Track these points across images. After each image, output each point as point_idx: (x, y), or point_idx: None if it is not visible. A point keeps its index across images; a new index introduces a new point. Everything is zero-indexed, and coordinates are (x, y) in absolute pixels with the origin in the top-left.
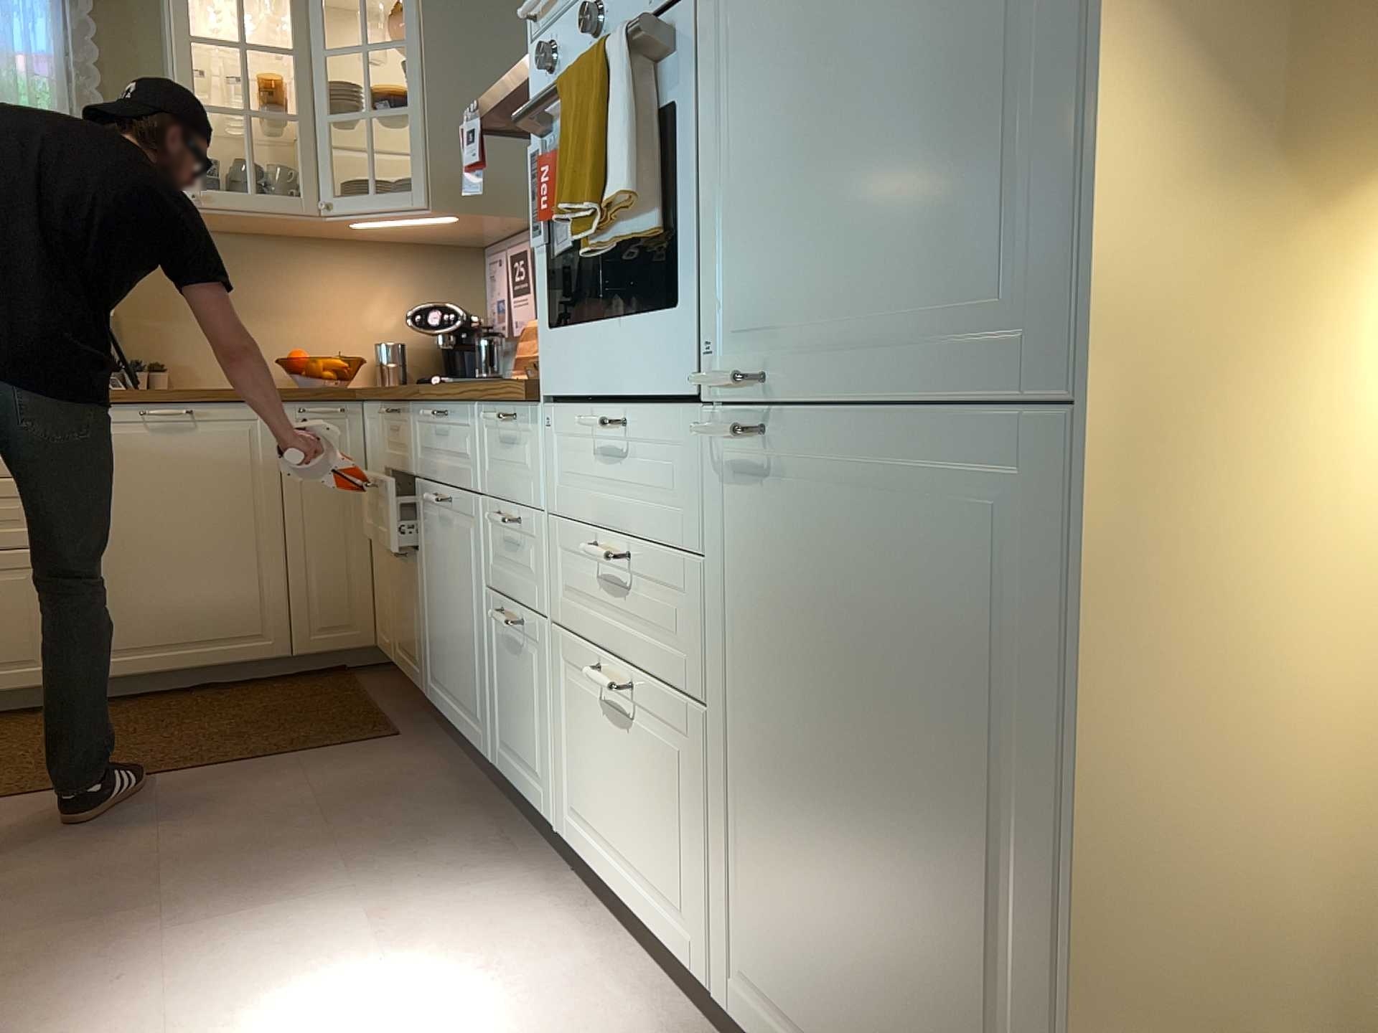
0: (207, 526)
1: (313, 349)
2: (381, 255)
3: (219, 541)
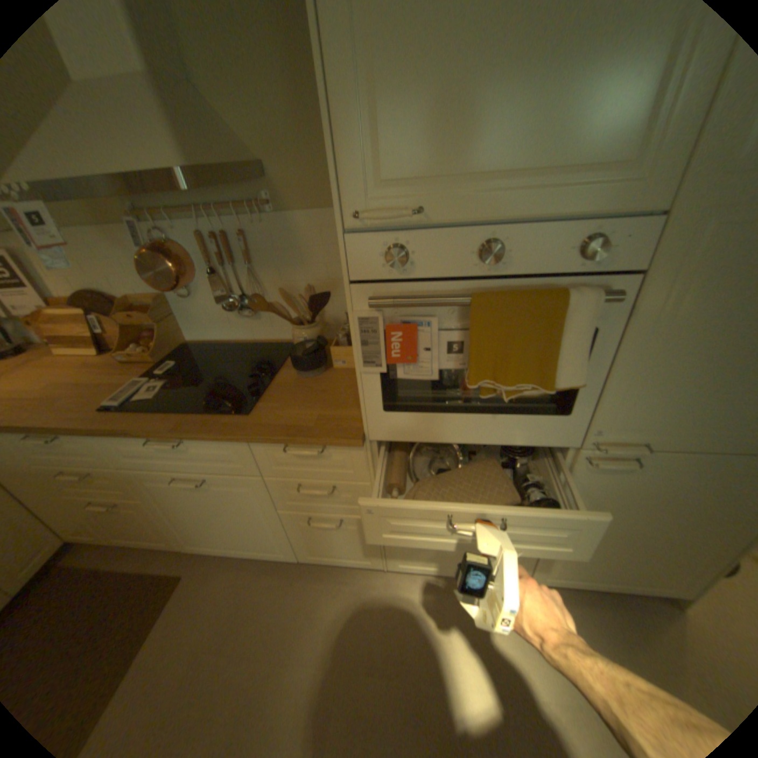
0: None
1: None
2: None
3: None
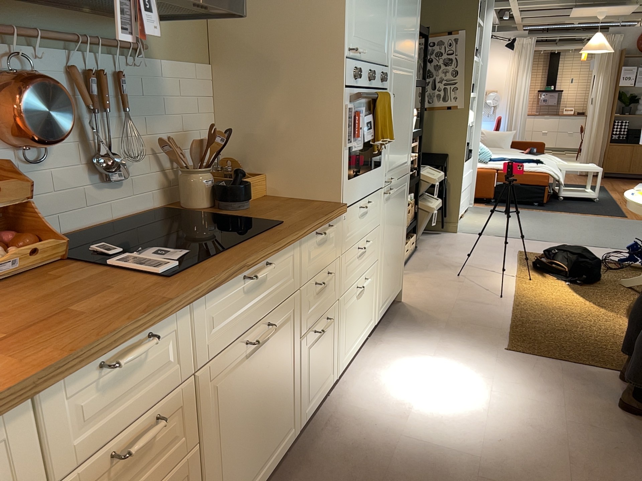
0: None
1: None
2: None
3: None
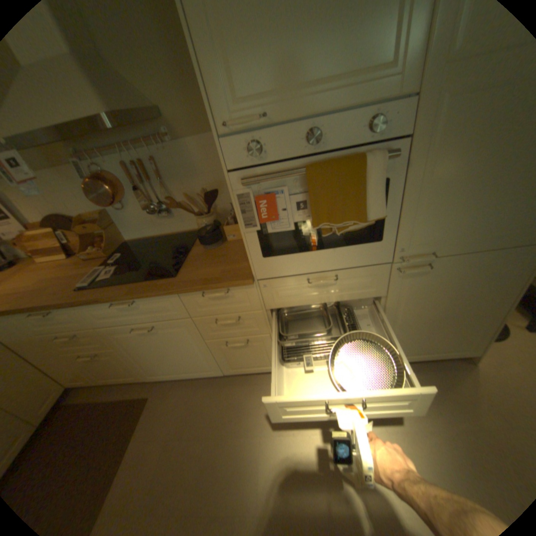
0: None
1: None
2: None
3: None
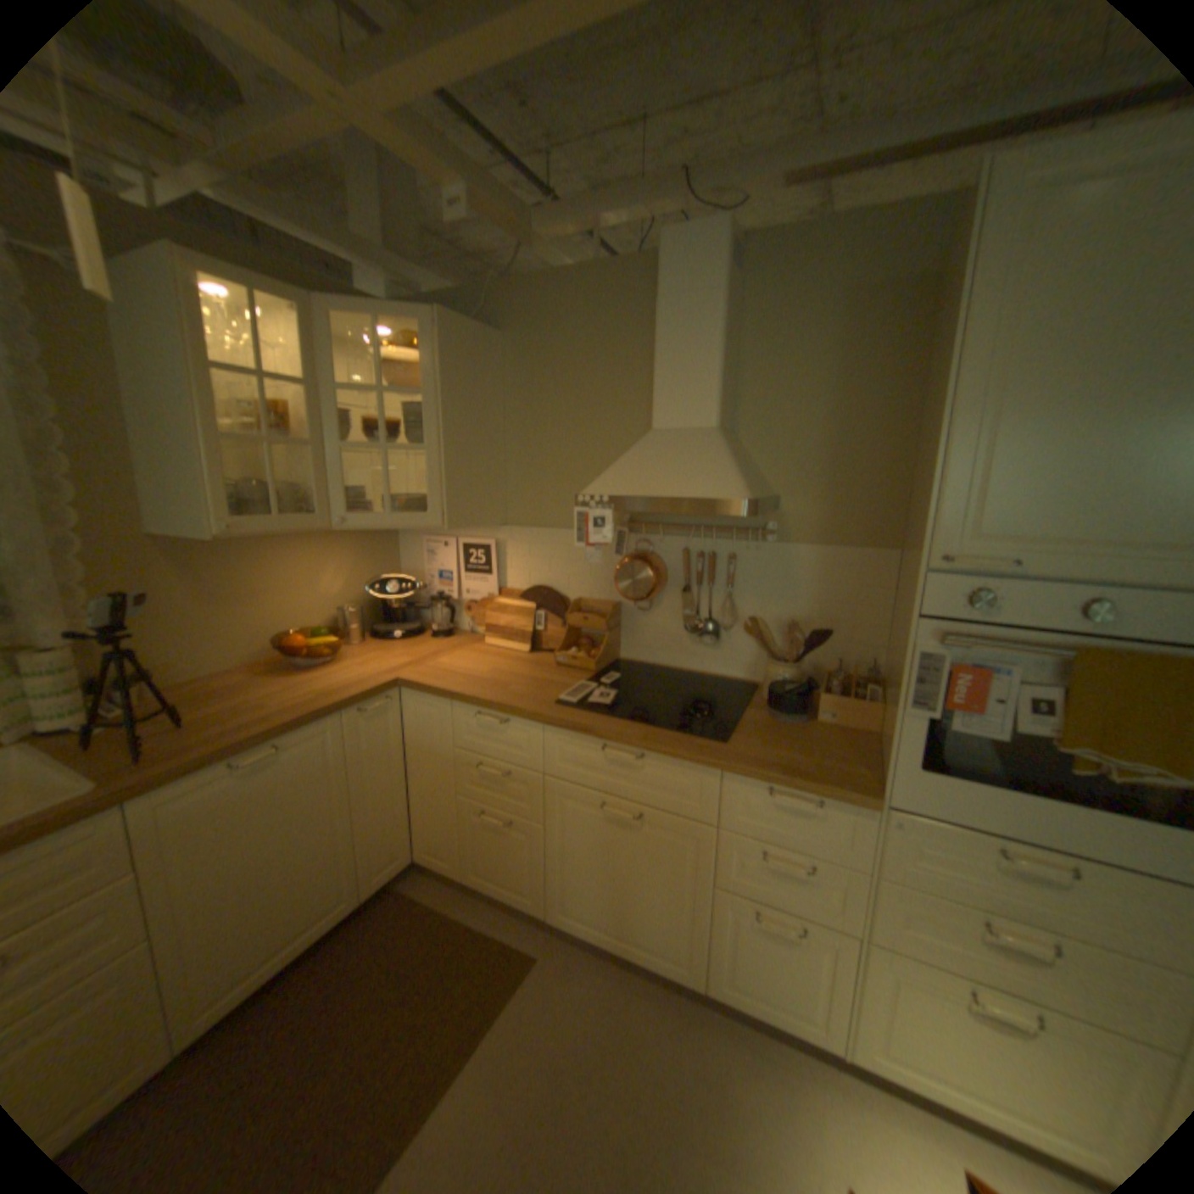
0: (294, 840)
1: (283, 623)
2: (329, 536)
3: (304, 848)
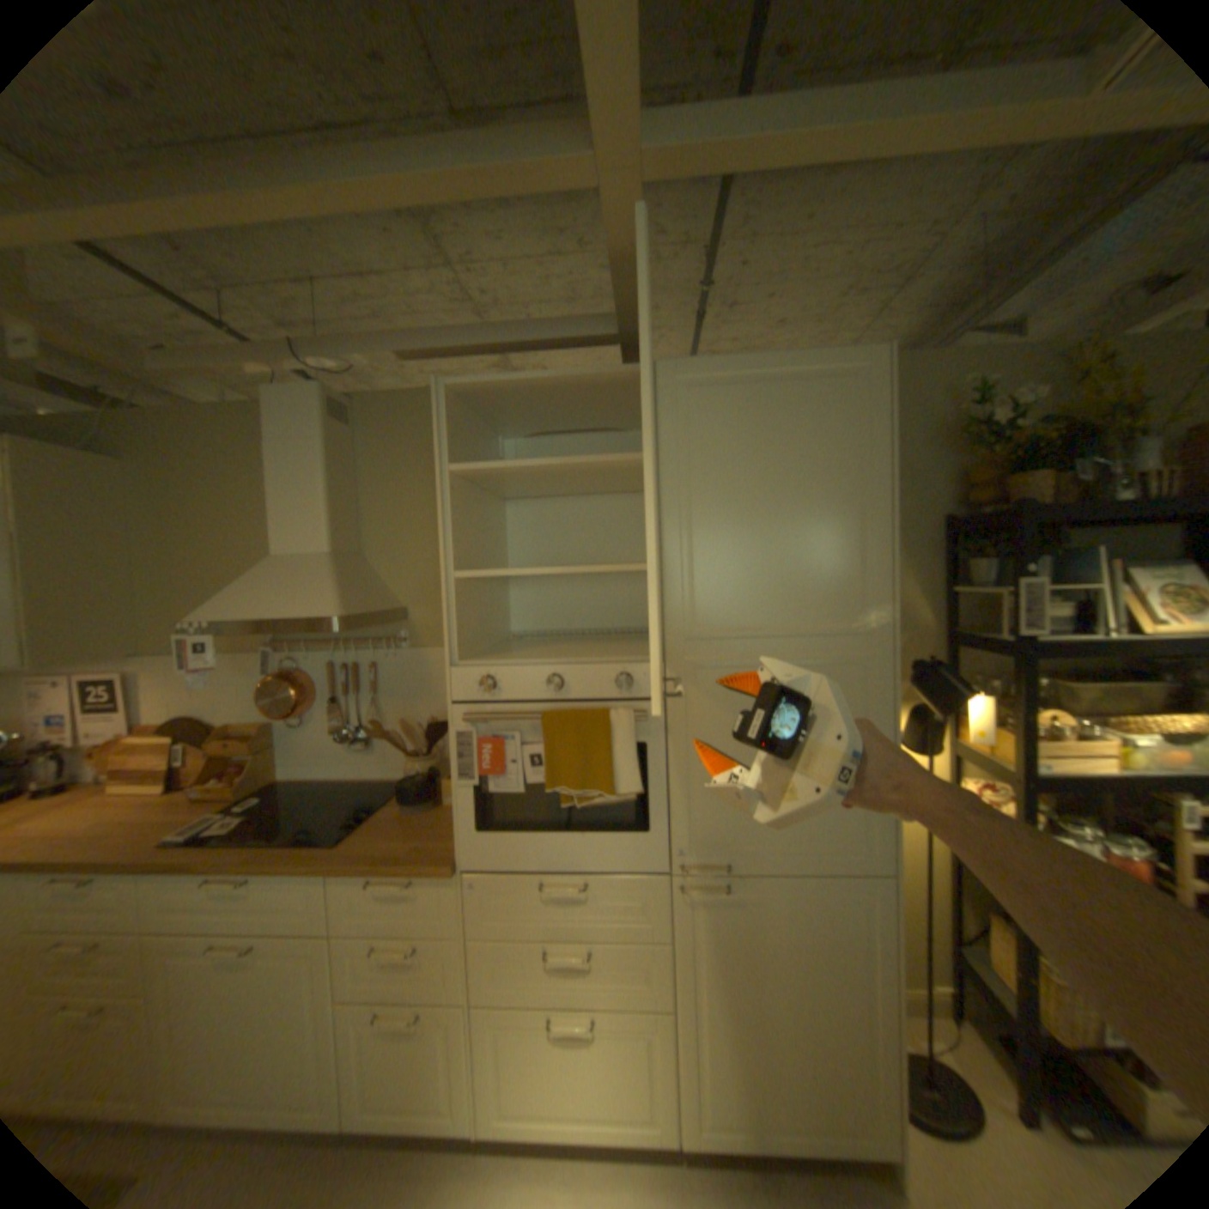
0: None
1: None
2: None
3: None
